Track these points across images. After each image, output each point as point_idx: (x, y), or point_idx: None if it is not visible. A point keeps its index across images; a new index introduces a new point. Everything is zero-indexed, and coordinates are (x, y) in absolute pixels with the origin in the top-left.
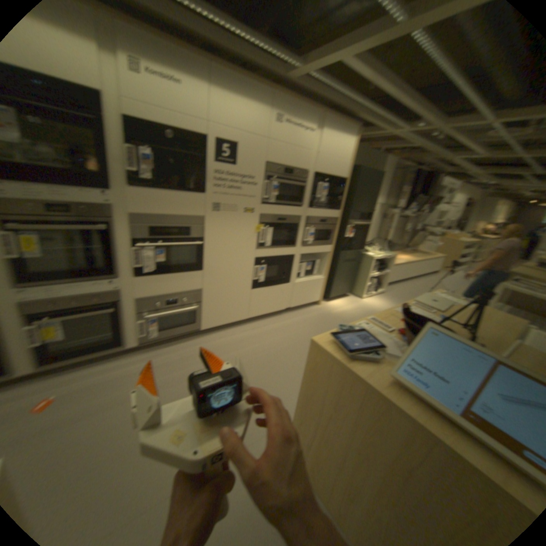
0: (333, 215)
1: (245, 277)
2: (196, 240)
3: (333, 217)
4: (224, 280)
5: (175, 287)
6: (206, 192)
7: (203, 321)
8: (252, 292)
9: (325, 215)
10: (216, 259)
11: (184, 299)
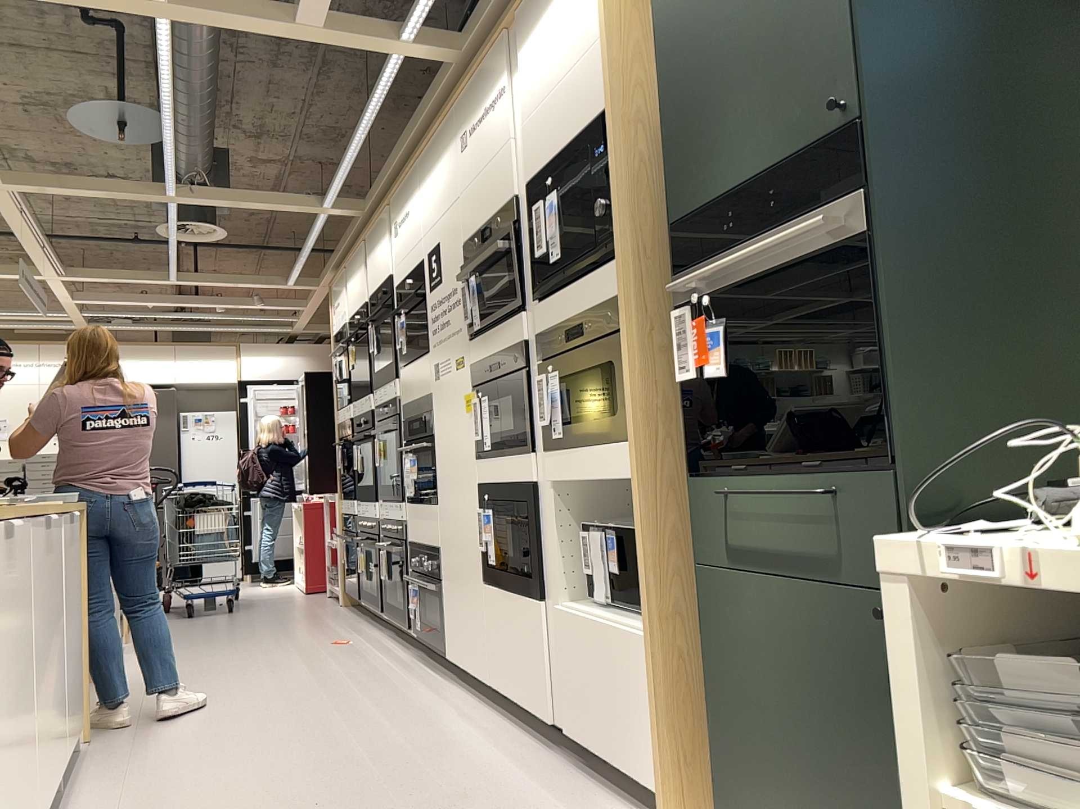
0: (601, 294)
1: (472, 541)
2: (429, 441)
3: (606, 301)
4: (453, 538)
5: (423, 534)
6: (432, 350)
7: (445, 634)
8: (484, 593)
9: (576, 306)
10: (443, 482)
11: (428, 565)
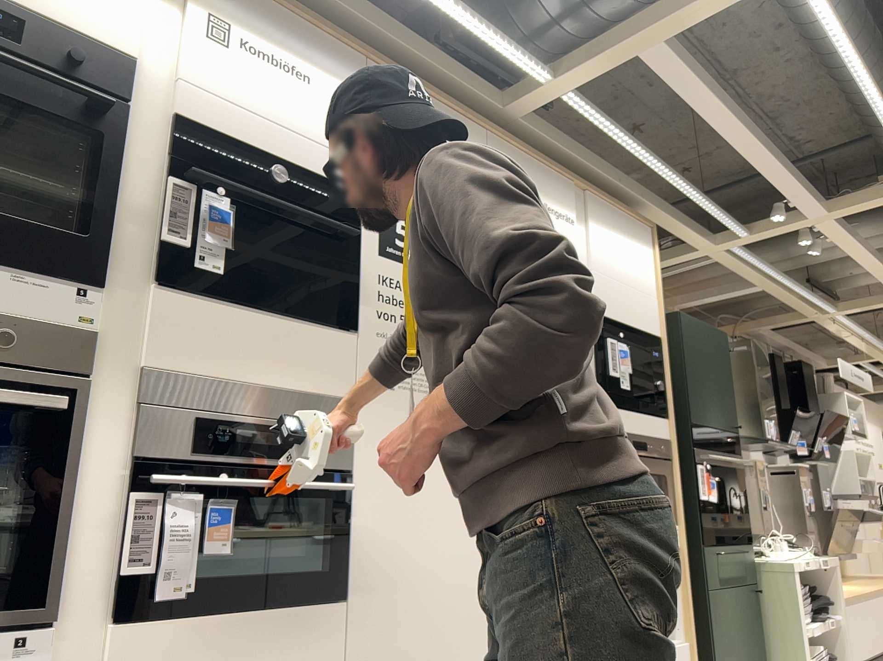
0: (655, 431)
1: (473, 639)
2: (325, 481)
3: (658, 437)
4: (411, 650)
5: None
6: (354, 332)
7: None
8: None
9: (638, 428)
10: (384, 557)
11: None
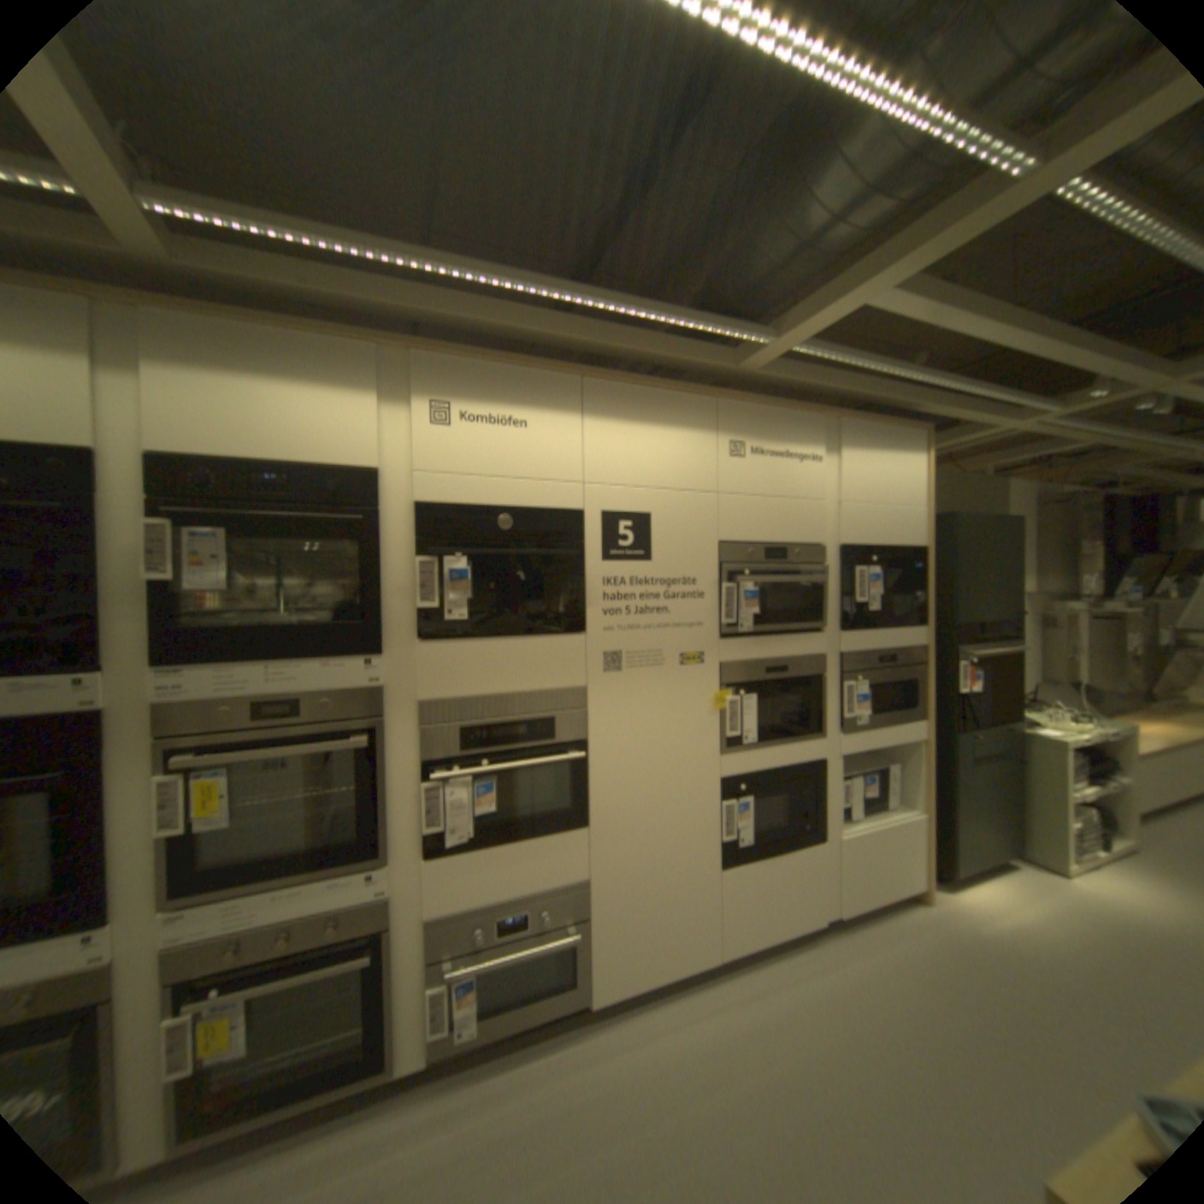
0: (908, 643)
1: (697, 840)
2: (564, 750)
3: (911, 647)
4: (642, 853)
5: (517, 883)
6: (583, 631)
7: (592, 982)
8: (720, 881)
9: (886, 644)
10: (617, 794)
11: (540, 919)
